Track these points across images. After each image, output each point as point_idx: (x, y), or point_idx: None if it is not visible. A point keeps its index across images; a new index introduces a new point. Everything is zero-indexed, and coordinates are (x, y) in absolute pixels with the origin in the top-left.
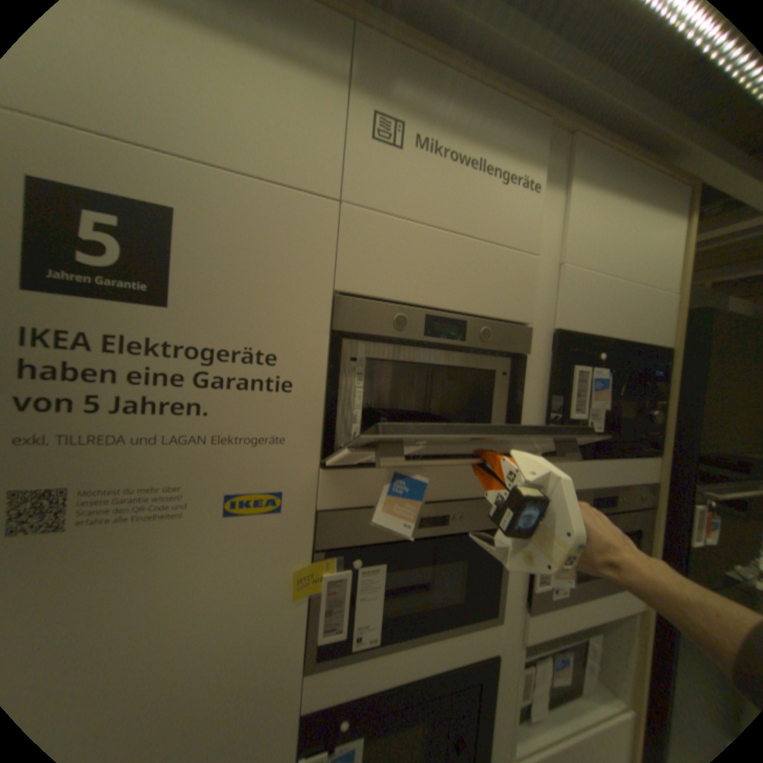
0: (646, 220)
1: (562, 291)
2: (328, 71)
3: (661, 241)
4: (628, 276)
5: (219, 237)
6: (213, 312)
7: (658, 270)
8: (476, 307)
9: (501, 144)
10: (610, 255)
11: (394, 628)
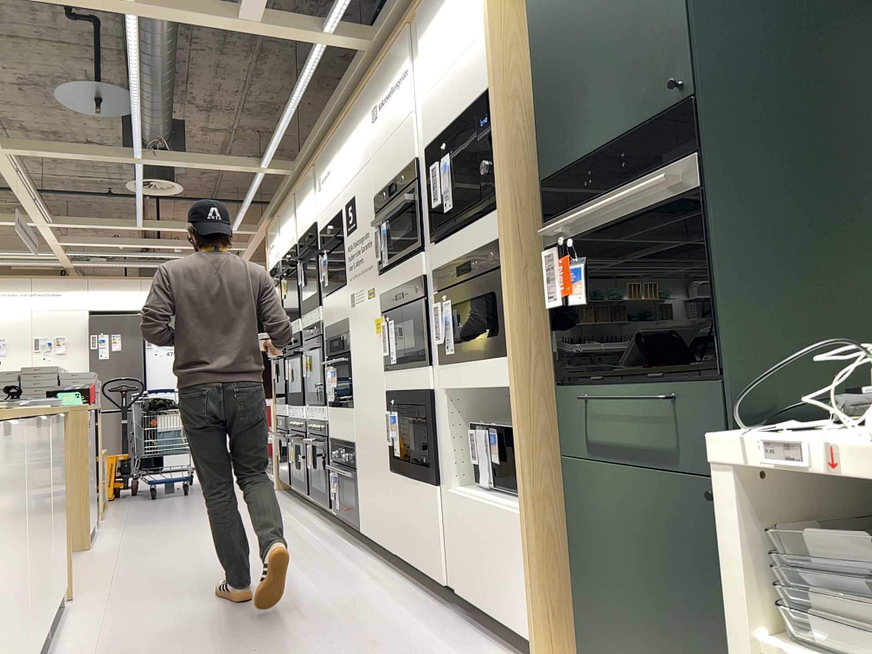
0: (454, 5)
1: (424, 121)
2: (365, 112)
3: (467, 3)
4: (451, 65)
5: (359, 197)
6: (361, 224)
7: (469, 30)
8: (399, 167)
9: (395, 71)
10: (440, 64)
11: (399, 355)
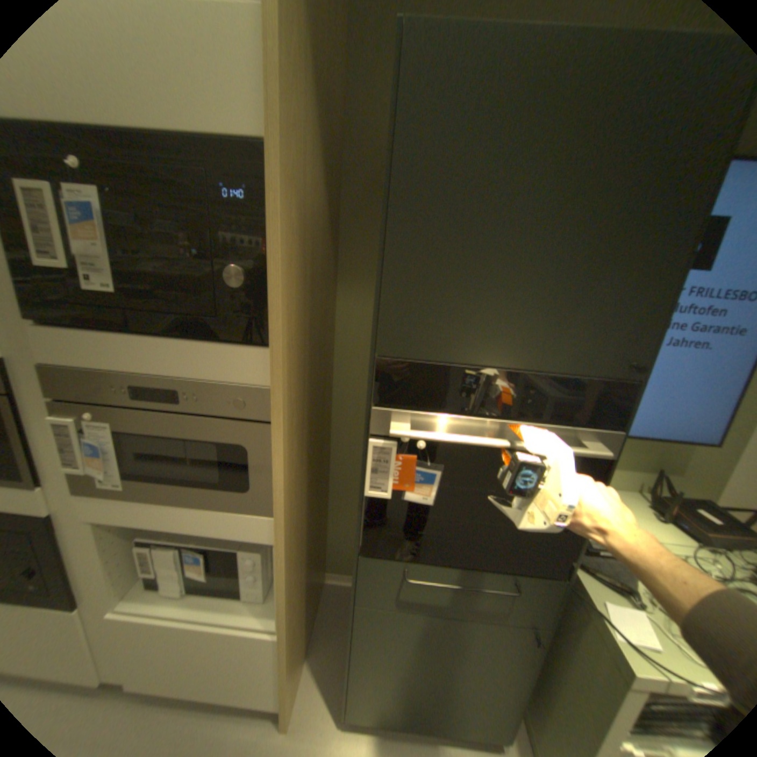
0: None
1: None
2: None
3: None
4: None
5: None
6: None
7: None
8: None
9: None
10: None
11: None
